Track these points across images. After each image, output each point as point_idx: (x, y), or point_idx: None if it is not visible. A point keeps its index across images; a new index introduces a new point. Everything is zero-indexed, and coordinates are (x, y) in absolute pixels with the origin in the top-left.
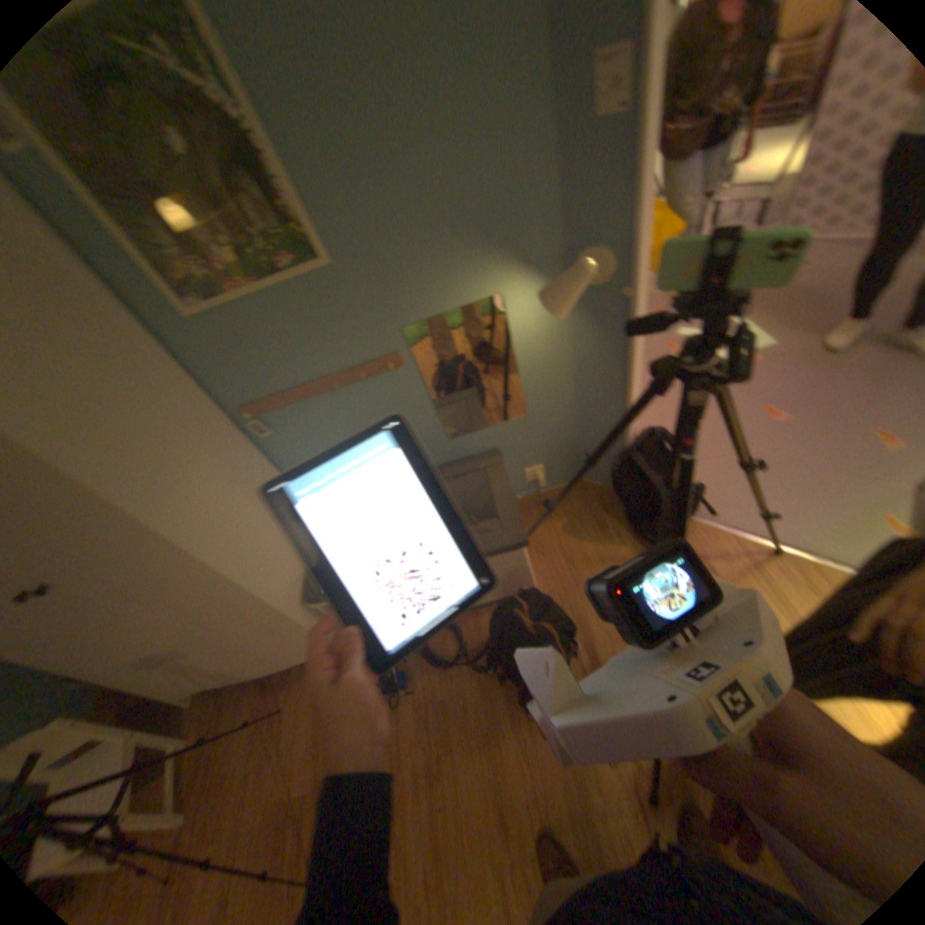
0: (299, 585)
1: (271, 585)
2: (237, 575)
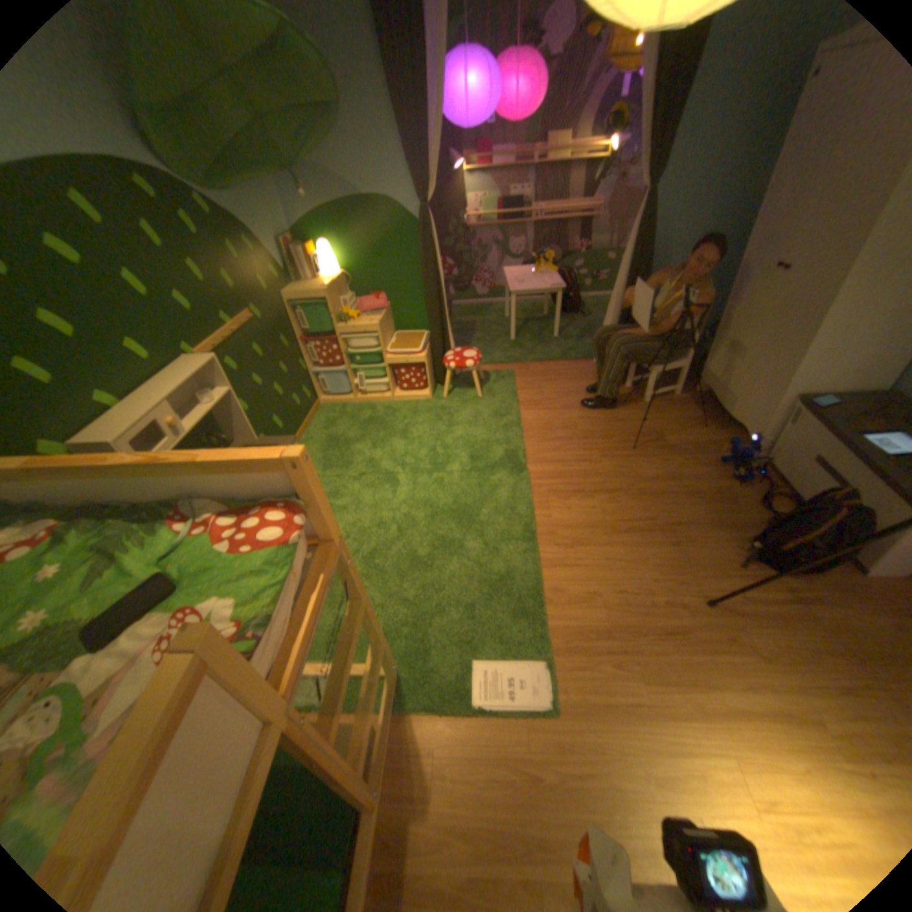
0: (813, 392)
1: (812, 366)
2: (819, 338)
